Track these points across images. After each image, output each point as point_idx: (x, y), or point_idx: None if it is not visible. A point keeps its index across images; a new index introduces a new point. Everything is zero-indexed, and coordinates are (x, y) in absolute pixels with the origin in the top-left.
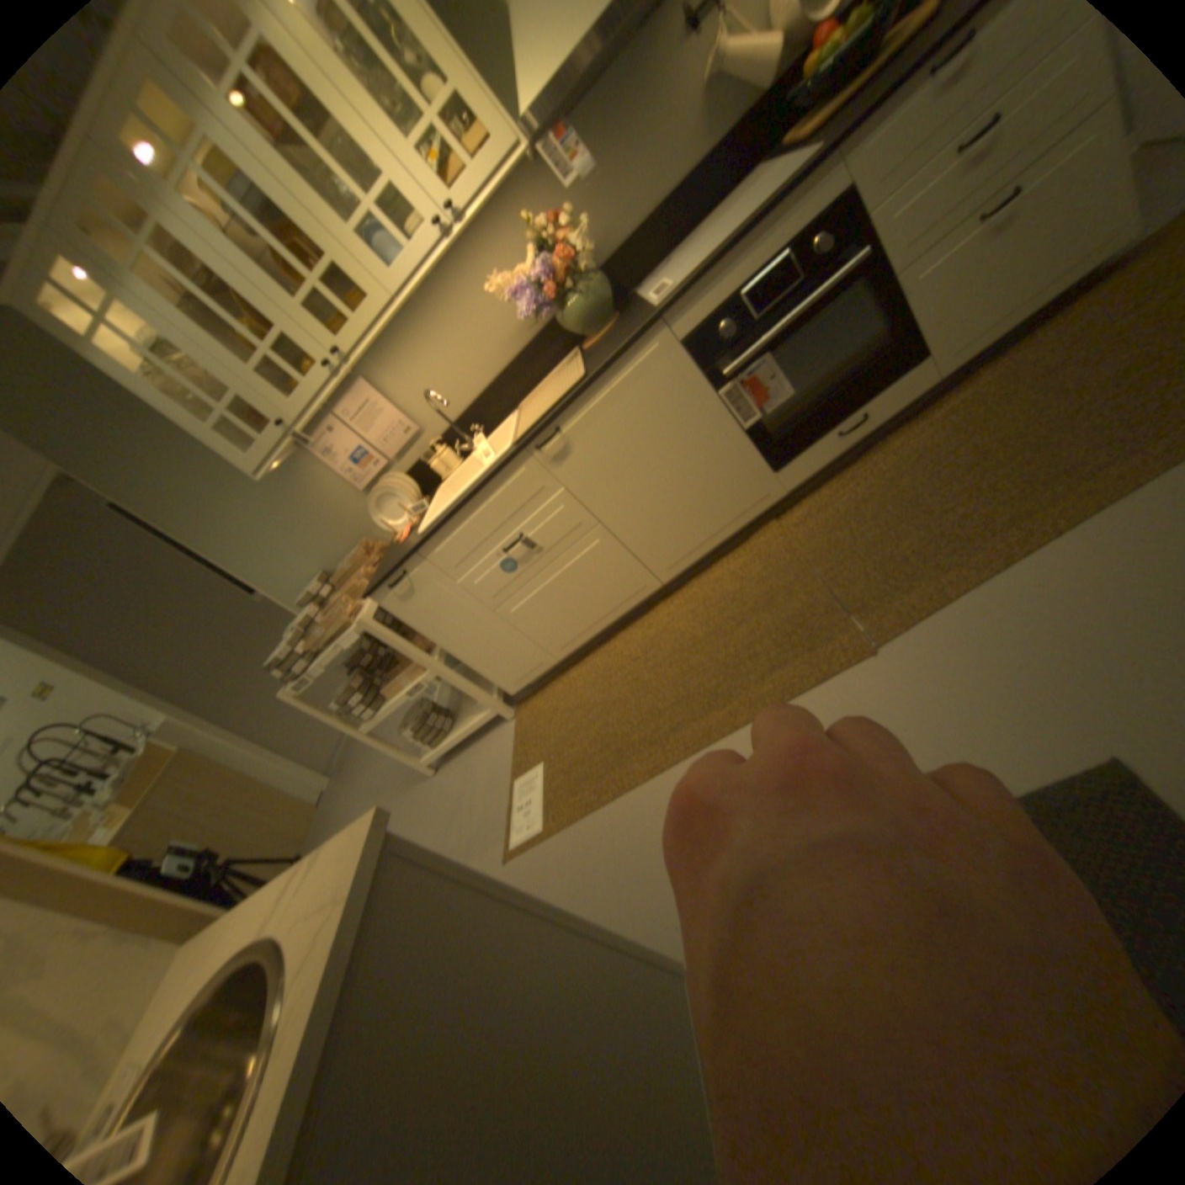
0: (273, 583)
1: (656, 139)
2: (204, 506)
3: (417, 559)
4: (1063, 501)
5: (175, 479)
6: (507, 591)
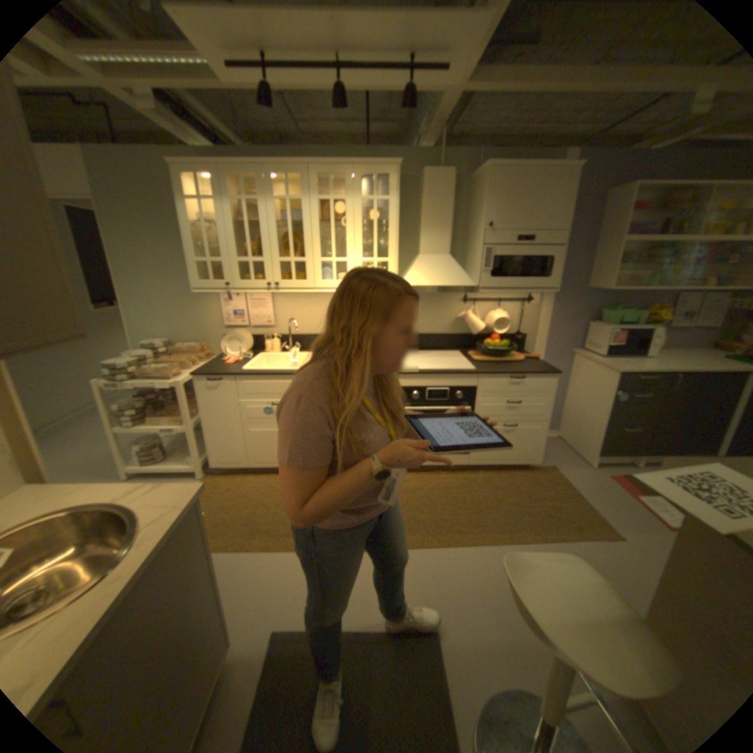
0: (134, 323)
1: (434, 317)
2: (143, 269)
3: (232, 378)
4: (475, 536)
5: (143, 250)
6: (256, 420)
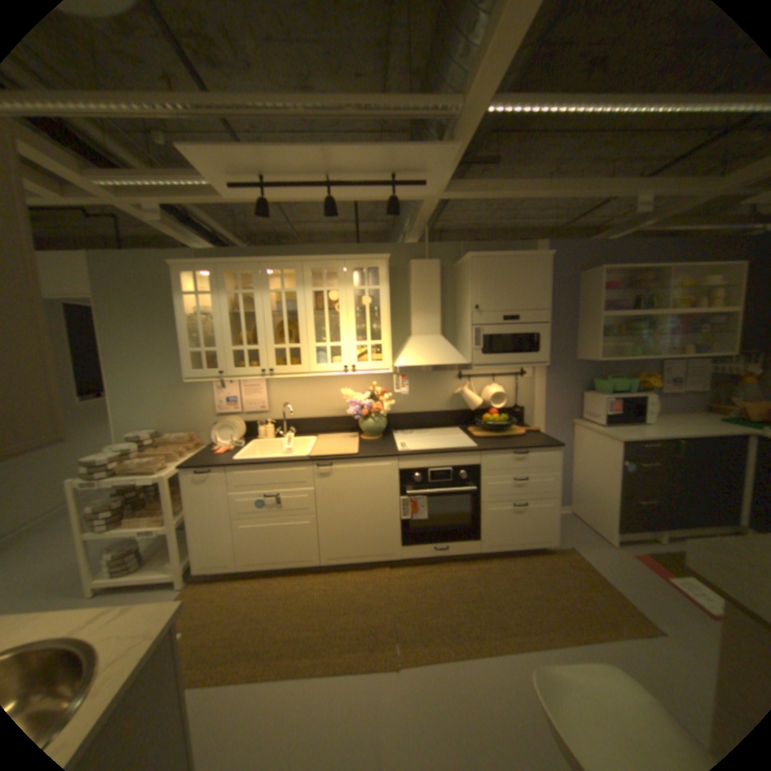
0: (120, 416)
1: (430, 395)
2: (135, 362)
3: (221, 470)
4: (497, 642)
5: (137, 343)
6: (246, 516)
